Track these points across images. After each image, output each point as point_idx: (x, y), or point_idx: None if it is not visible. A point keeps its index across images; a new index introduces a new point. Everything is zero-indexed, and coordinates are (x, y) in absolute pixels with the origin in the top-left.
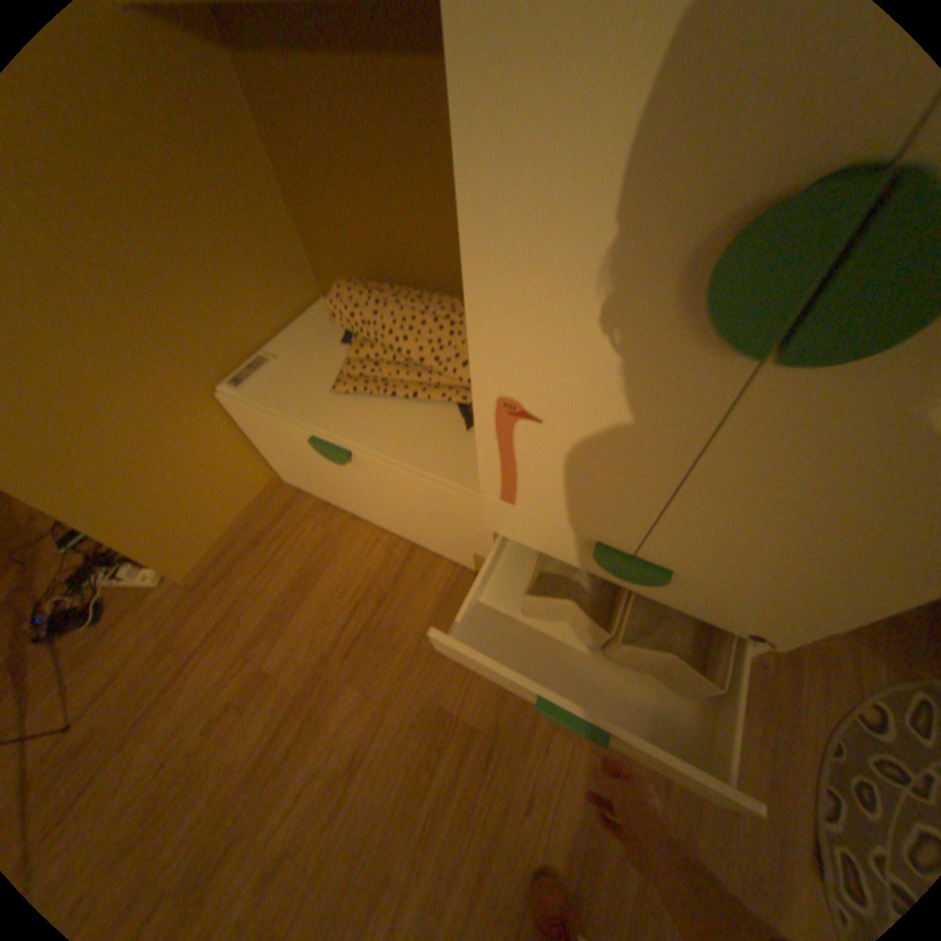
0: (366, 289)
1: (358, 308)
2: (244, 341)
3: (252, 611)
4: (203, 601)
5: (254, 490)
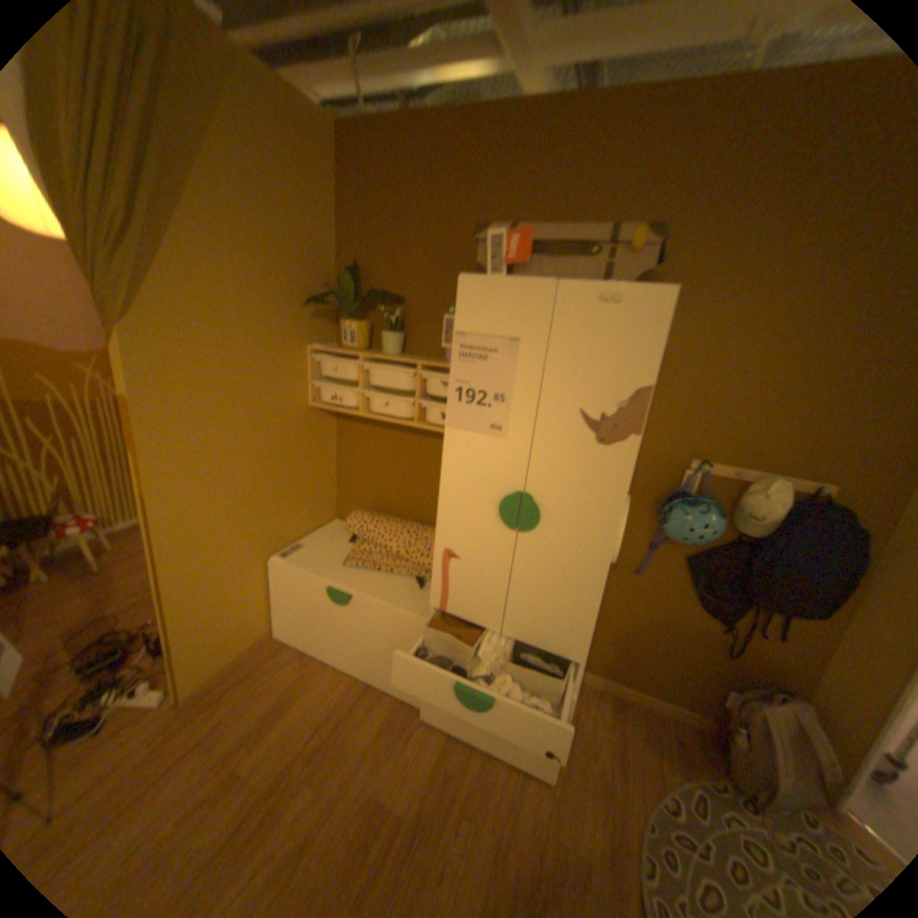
0: (371, 515)
1: (366, 524)
2: (292, 535)
3: (234, 729)
4: (193, 720)
5: (254, 638)
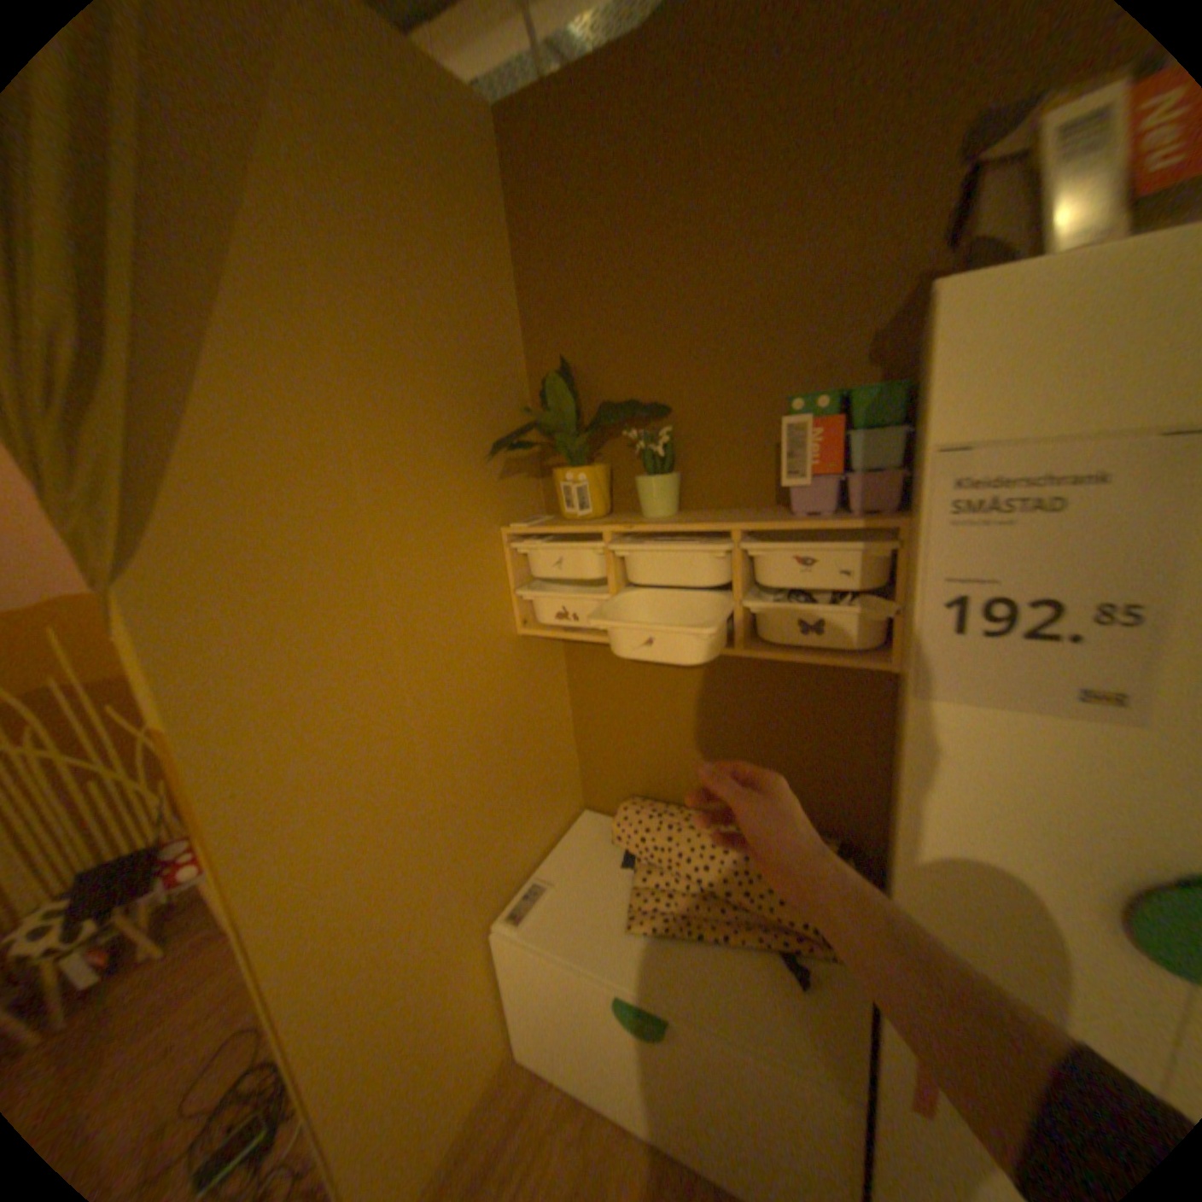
0: (655, 813)
1: (650, 833)
2: (522, 867)
3: None
4: None
5: (484, 1077)
